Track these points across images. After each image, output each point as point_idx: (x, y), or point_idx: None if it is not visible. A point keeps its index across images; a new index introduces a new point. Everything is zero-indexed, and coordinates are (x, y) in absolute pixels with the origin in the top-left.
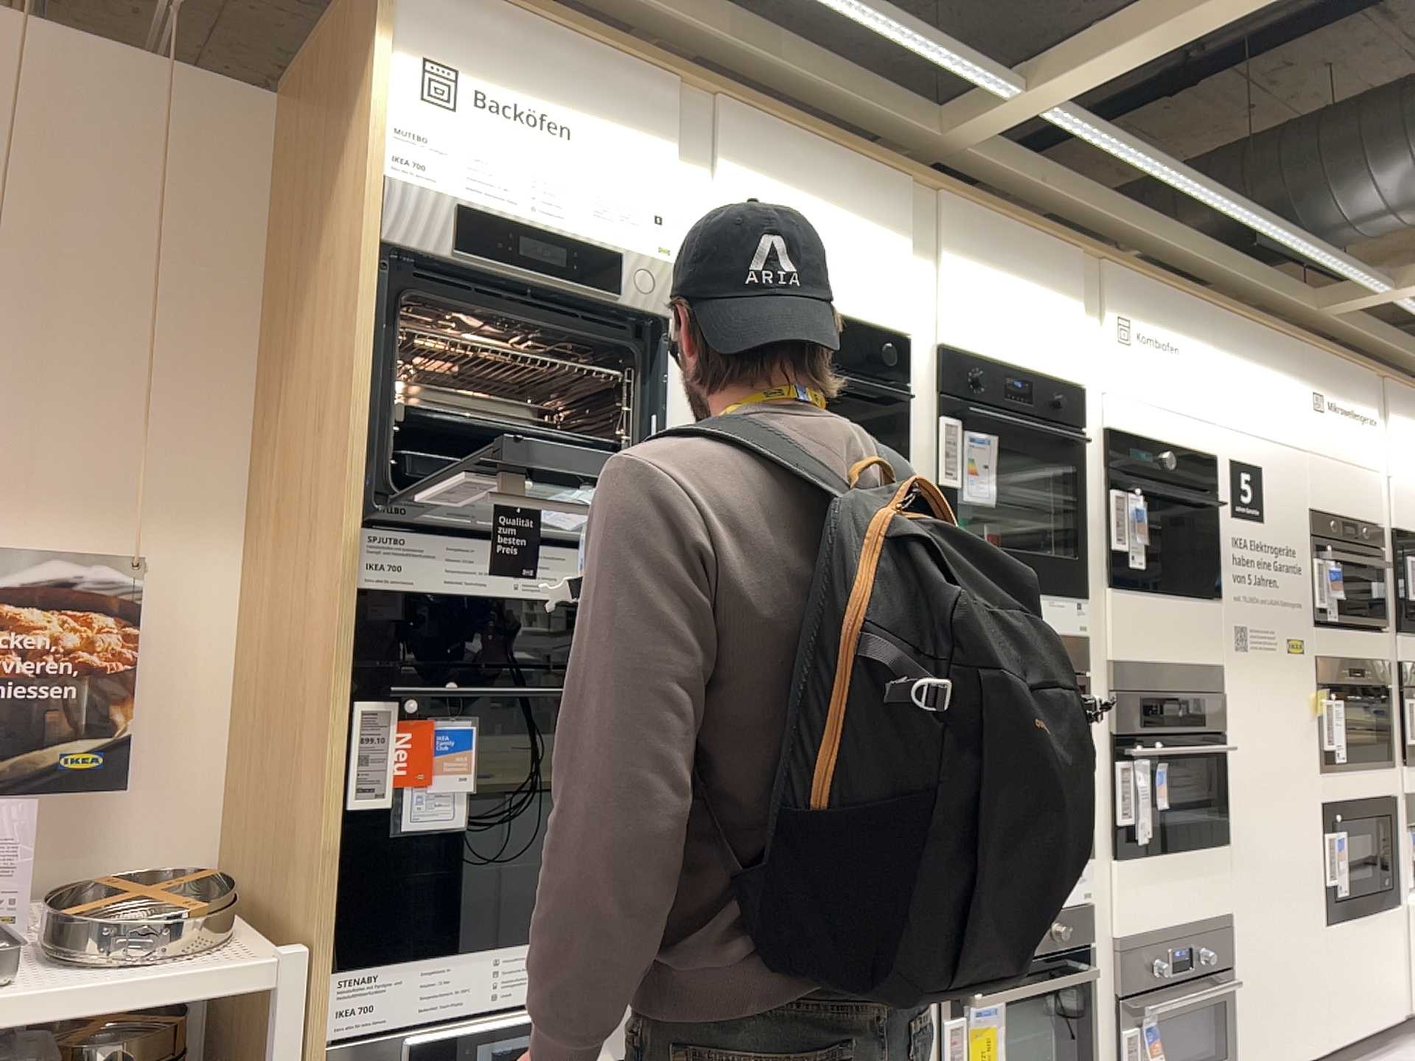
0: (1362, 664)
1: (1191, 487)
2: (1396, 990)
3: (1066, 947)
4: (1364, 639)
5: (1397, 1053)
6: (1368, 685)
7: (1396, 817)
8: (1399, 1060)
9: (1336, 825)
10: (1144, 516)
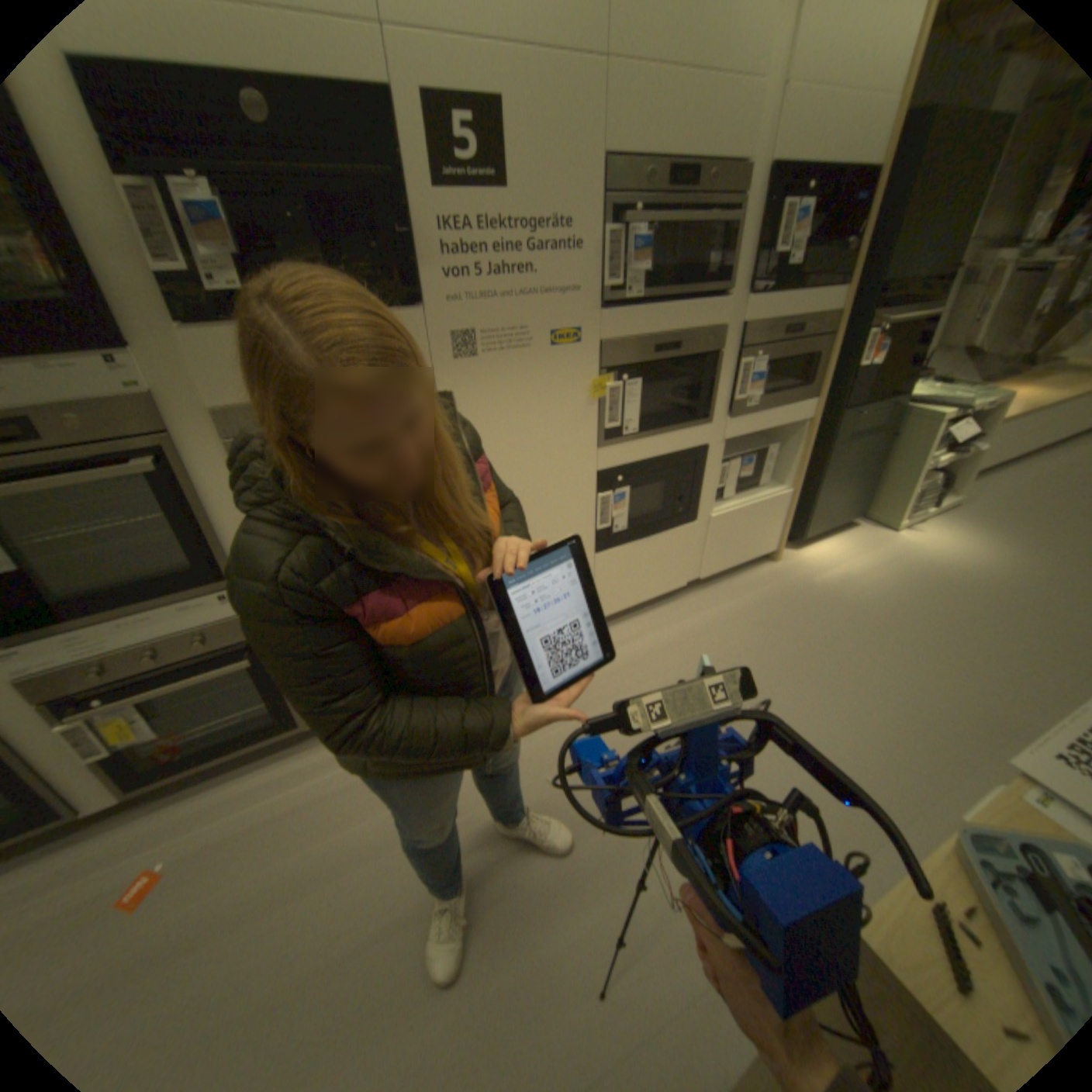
0: (680, 339)
1: (337, 149)
2: (676, 573)
3: (222, 648)
4: (690, 309)
5: (666, 607)
6: (697, 354)
7: (707, 462)
8: (661, 614)
9: (616, 486)
10: (220, 212)
